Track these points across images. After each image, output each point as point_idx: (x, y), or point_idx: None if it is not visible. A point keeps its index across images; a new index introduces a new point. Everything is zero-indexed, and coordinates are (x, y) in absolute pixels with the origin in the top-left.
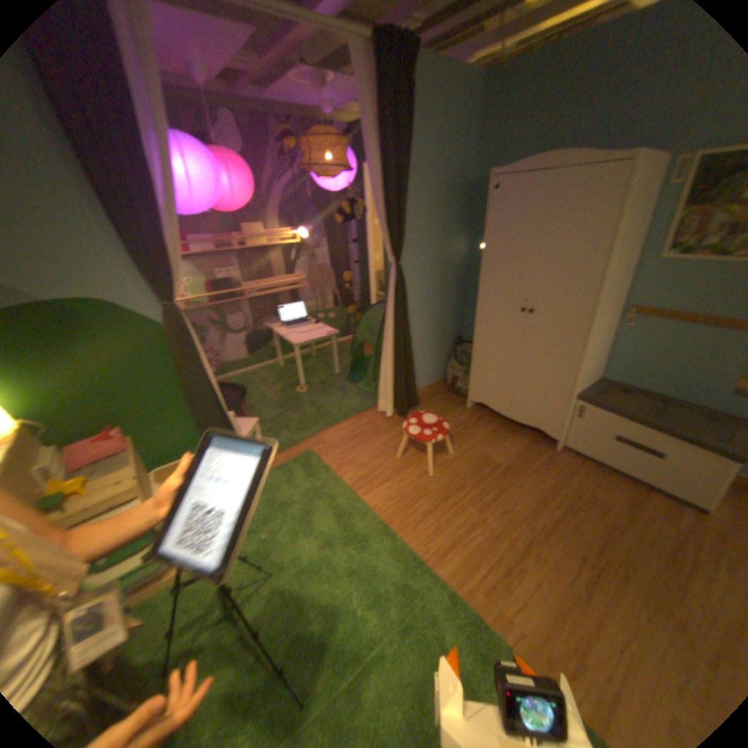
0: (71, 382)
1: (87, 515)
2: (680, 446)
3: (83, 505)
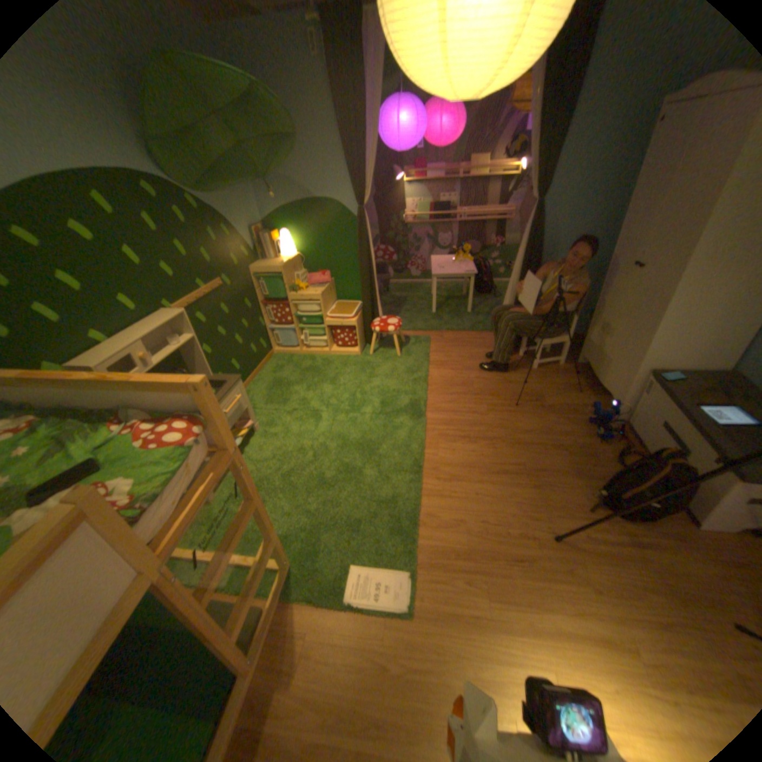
0: (318, 242)
1: (302, 298)
2: (699, 444)
3: (302, 294)
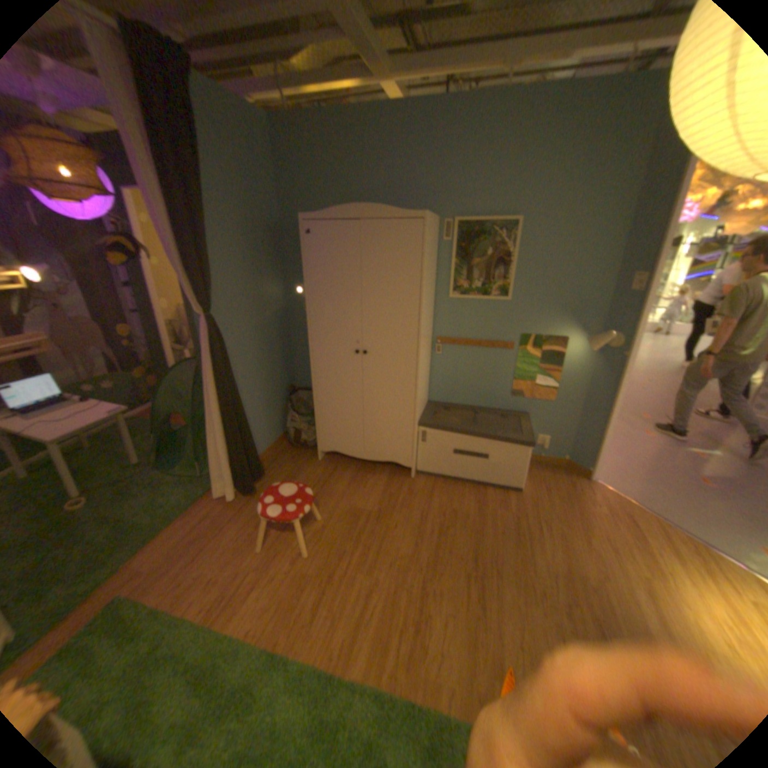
0: None
1: None
2: (496, 445)
3: None
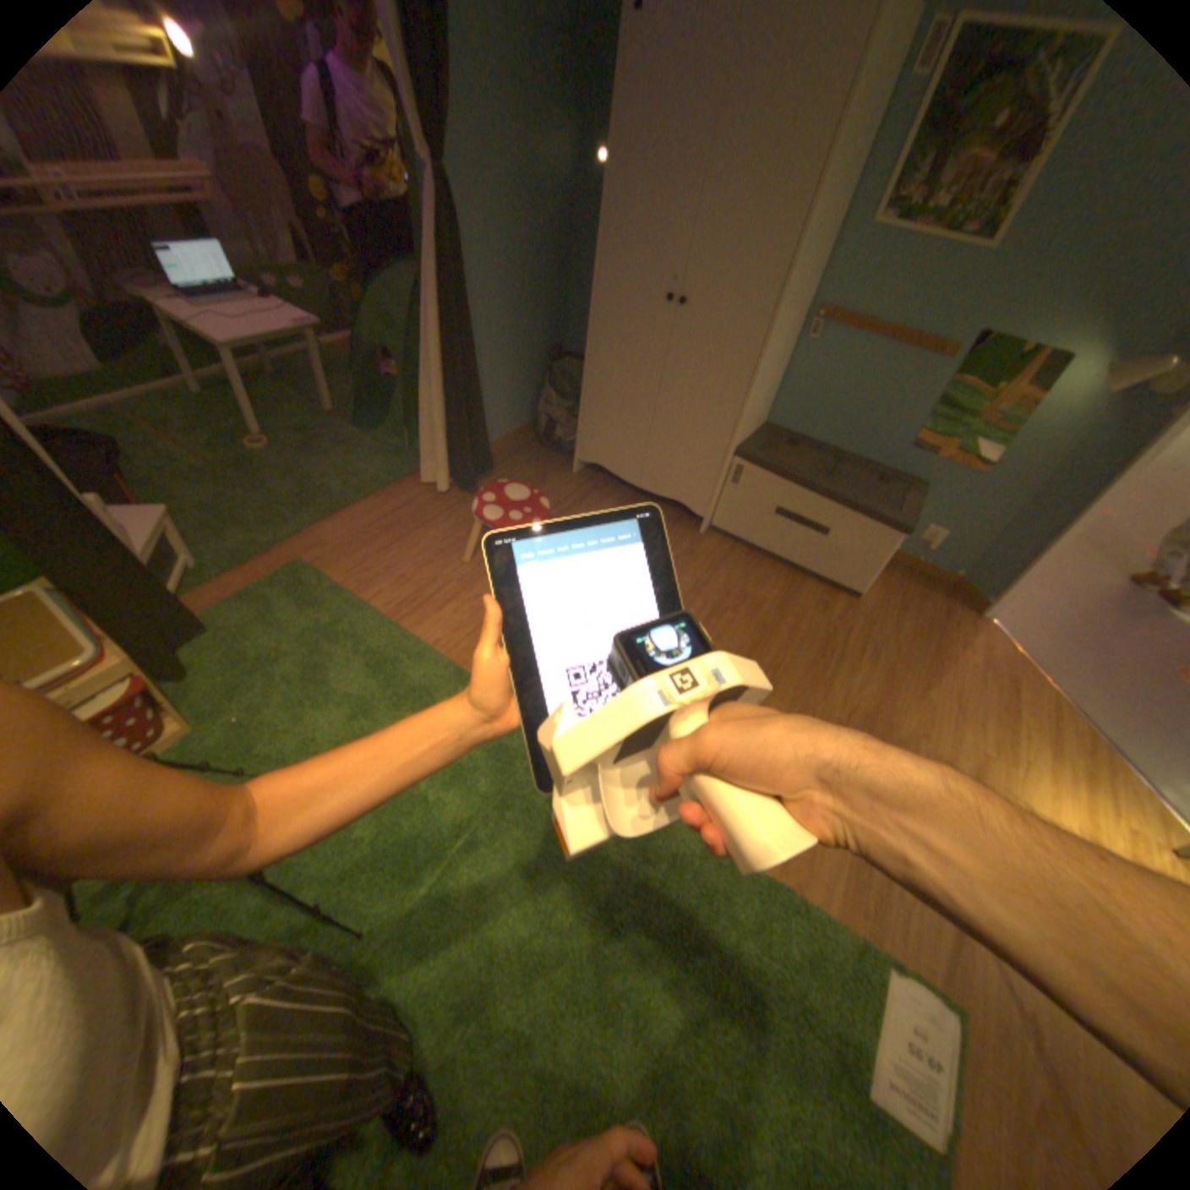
0: None
1: None
2: (847, 517)
3: None
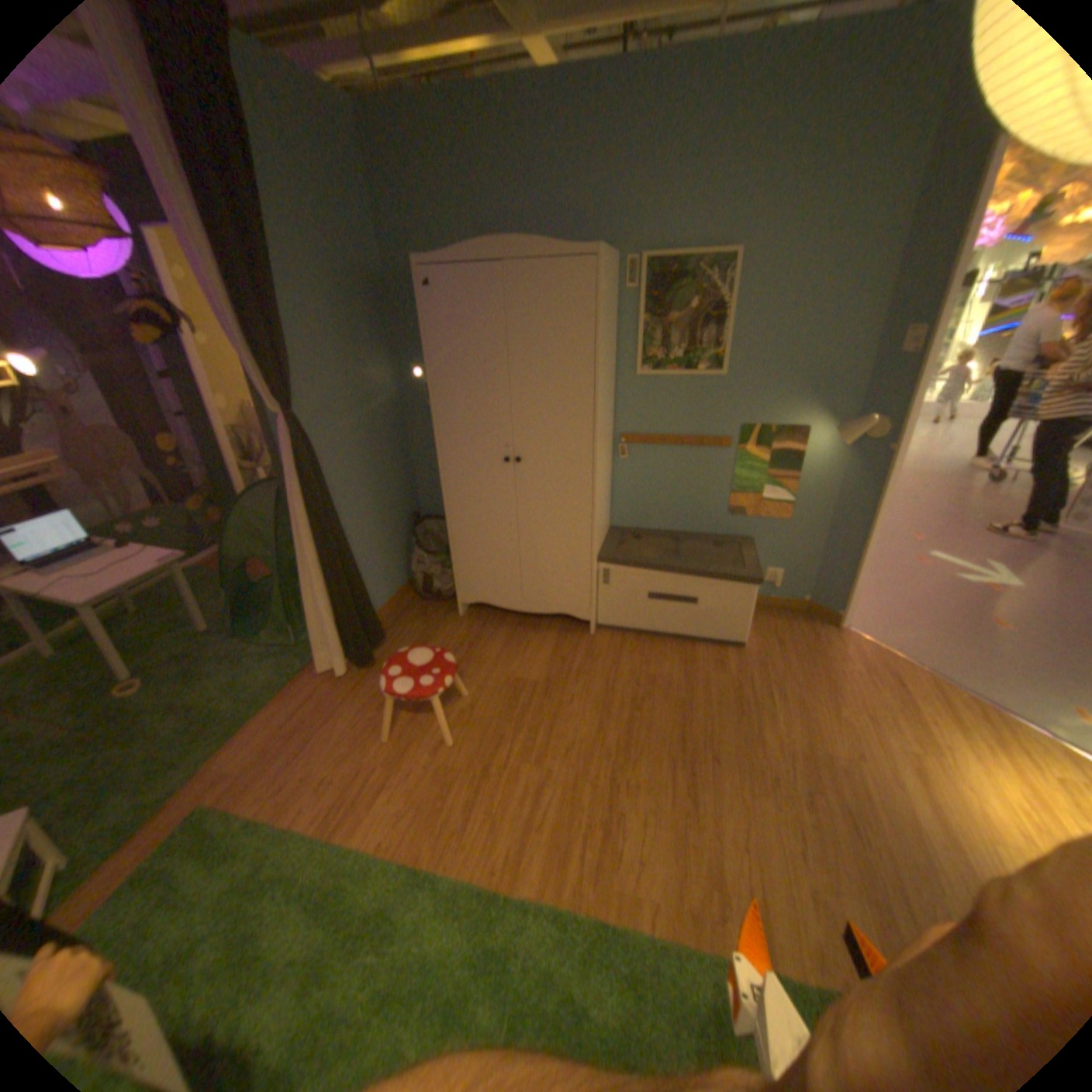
0: None
1: None
2: (707, 585)
3: None
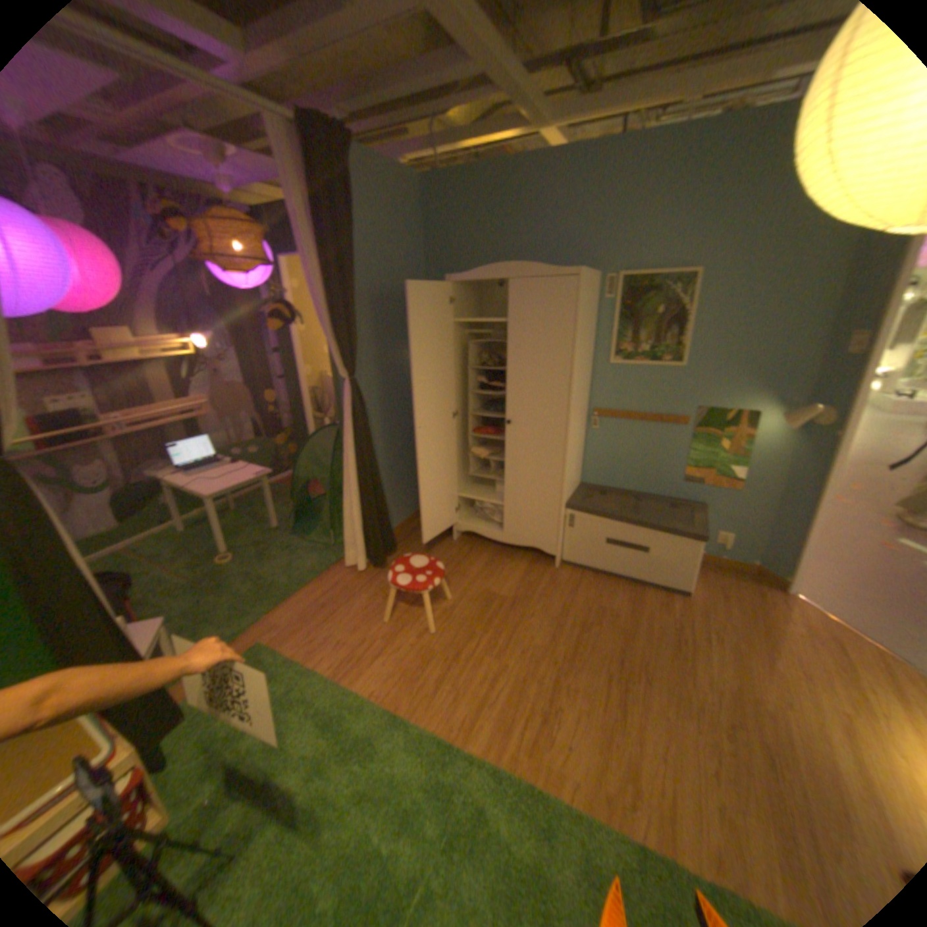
0: None
1: None
2: (658, 537)
3: None
